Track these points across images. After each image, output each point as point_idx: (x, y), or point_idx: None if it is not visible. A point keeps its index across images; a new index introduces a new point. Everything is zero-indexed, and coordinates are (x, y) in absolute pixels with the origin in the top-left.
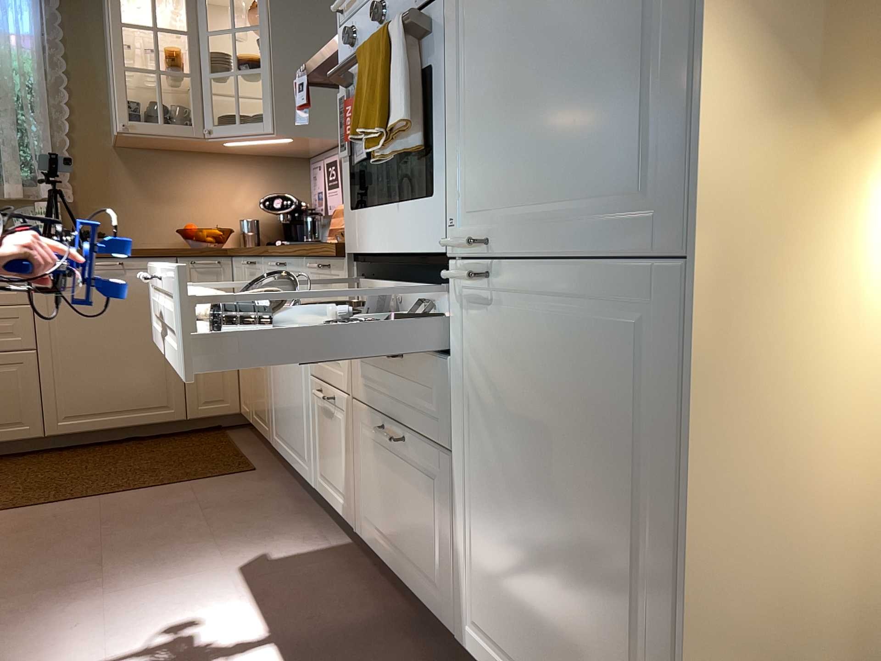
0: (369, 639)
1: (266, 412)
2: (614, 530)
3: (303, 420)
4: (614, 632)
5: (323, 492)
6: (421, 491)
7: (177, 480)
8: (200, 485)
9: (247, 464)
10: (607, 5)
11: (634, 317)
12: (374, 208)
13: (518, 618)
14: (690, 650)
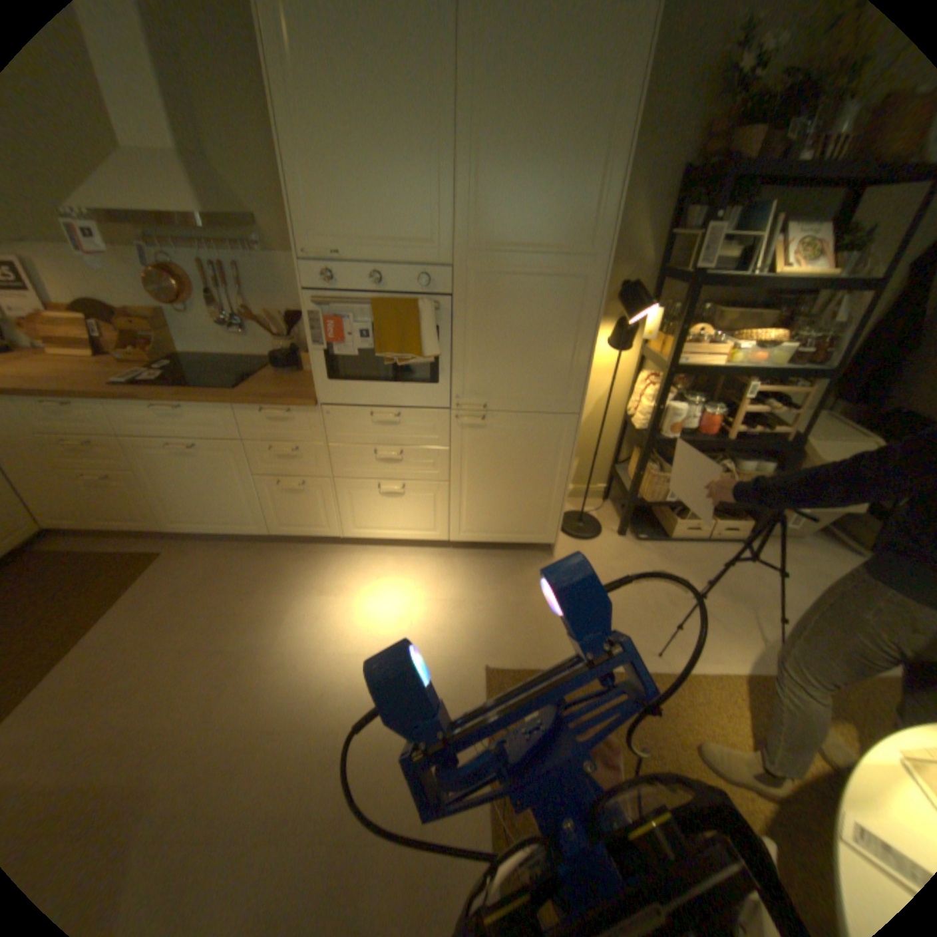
0: (399, 564)
1: (136, 514)
2: (537, 480)
3: (239, 503)
4: (534, 503)
5: (285, 532)
6: (416, 500)
7: (111, 597)
8: (139, 587)
9: (138, 555)
10: (550, 341)
11: (550, 427)
12: (359, 382)
13: (488, 517)
14: (560, 497)
